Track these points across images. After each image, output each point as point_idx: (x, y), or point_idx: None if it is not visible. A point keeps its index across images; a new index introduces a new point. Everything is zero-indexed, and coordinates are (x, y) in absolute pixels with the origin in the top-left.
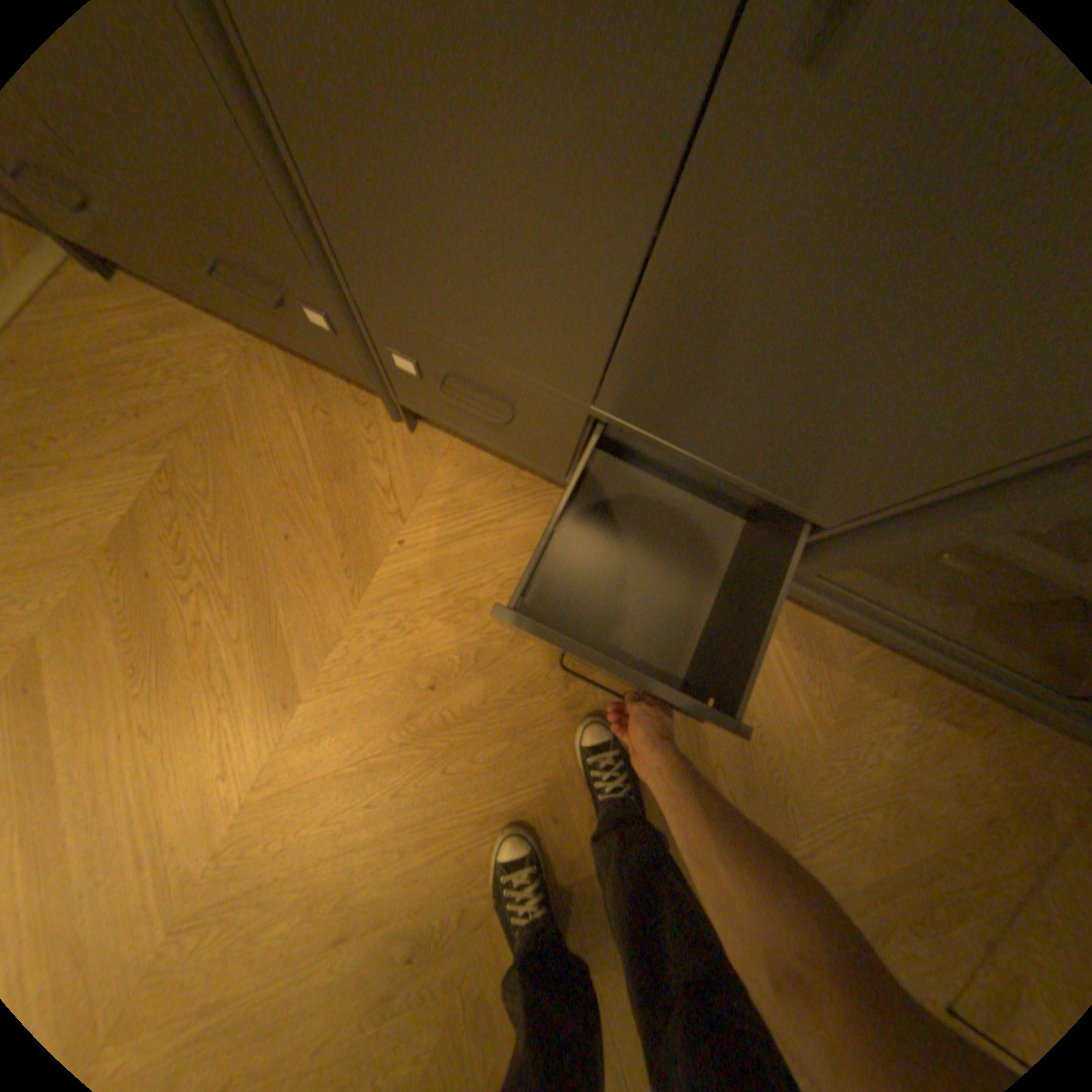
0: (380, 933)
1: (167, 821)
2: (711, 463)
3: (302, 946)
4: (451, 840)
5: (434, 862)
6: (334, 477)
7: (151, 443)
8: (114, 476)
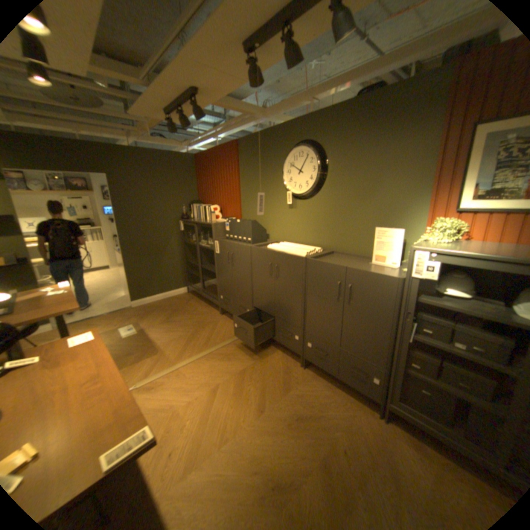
0: (267, 478)
1: (227, 426)
2: (360, 358)
3: (246, 471)
4: (293, 461)
5: (287, 465)
6: (285, 373)
7: (252, 360)
8: (244, 363)
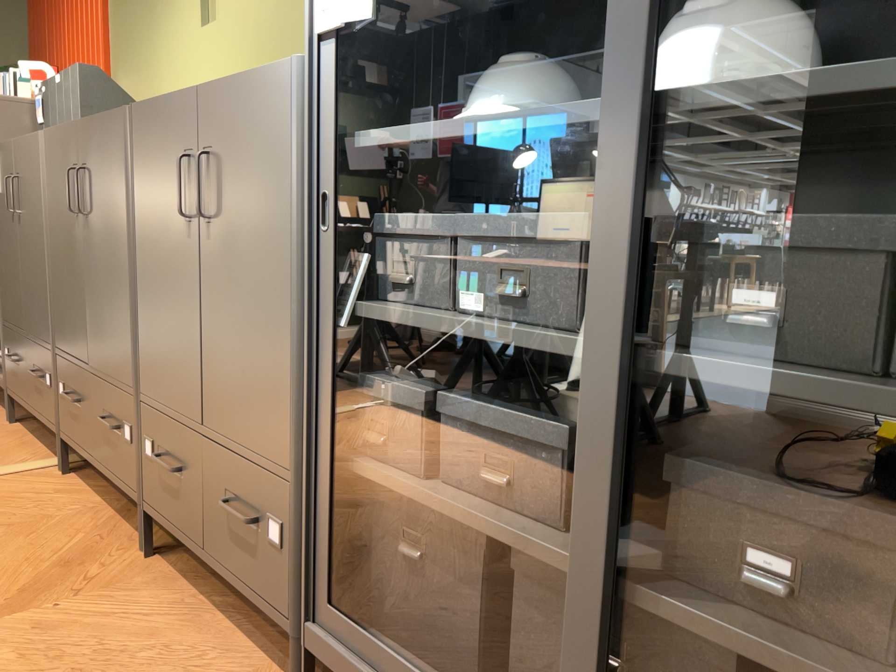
0: None
1: None
2: (241, 446)
3: None
4: None
5: None
6: (62, 567)
7: None
8: None
